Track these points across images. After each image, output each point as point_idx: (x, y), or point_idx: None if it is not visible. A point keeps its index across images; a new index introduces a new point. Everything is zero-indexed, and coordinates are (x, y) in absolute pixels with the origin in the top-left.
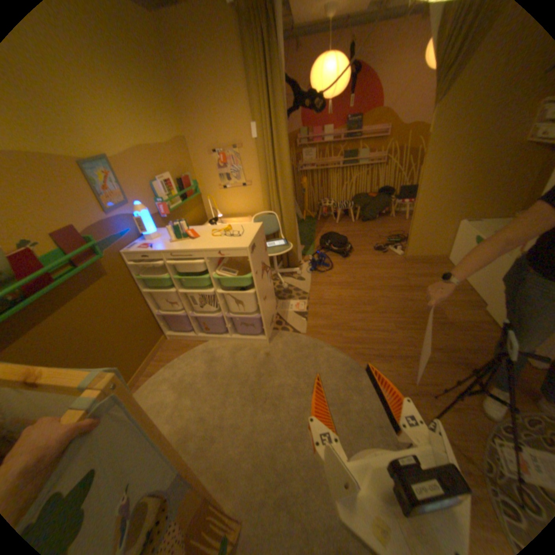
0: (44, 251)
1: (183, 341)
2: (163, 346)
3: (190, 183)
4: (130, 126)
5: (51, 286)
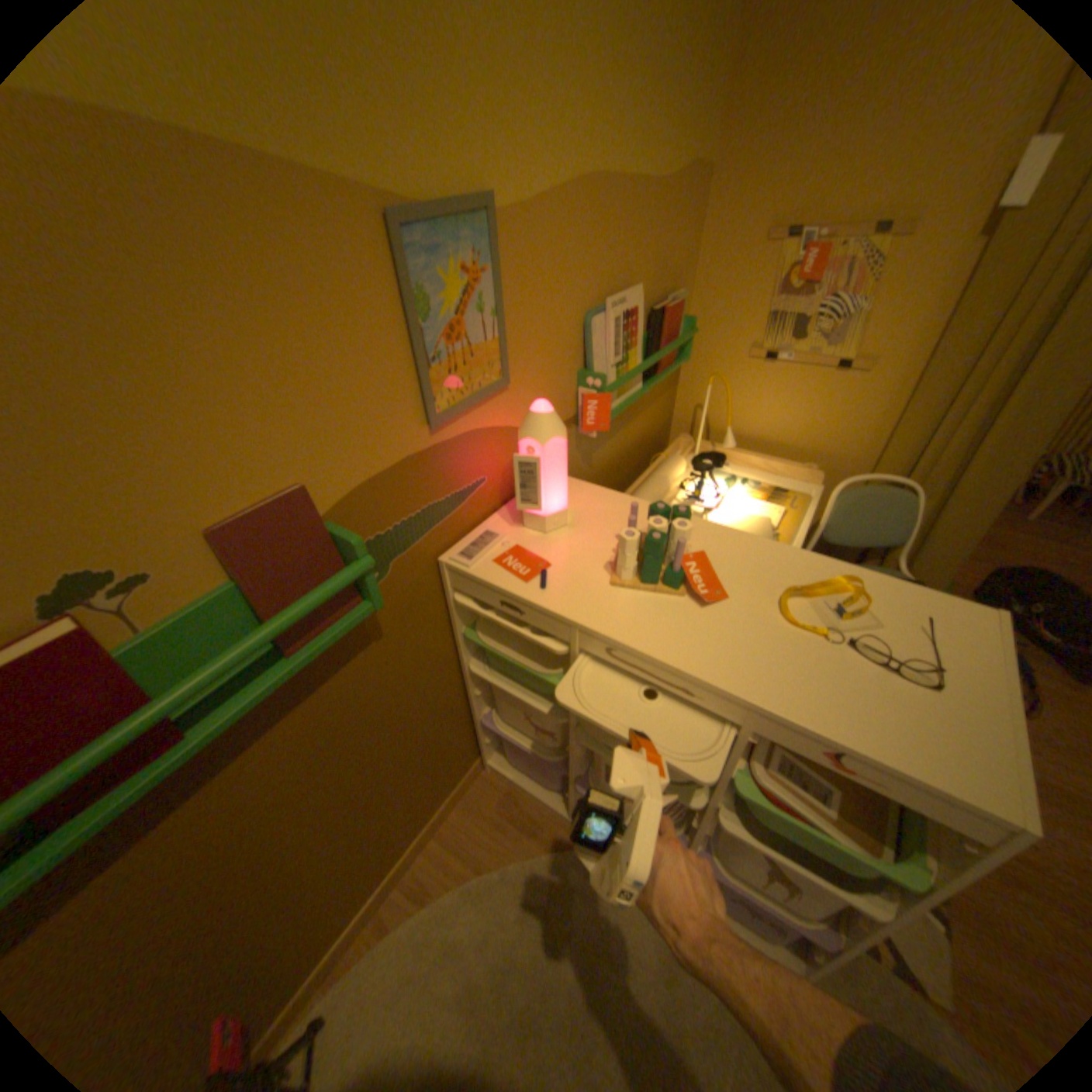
0: (169, 602)
1: (526, 801)
2: (470, 791)
3: (680, 324)
4: (599, 82)
5: (157, 766)
